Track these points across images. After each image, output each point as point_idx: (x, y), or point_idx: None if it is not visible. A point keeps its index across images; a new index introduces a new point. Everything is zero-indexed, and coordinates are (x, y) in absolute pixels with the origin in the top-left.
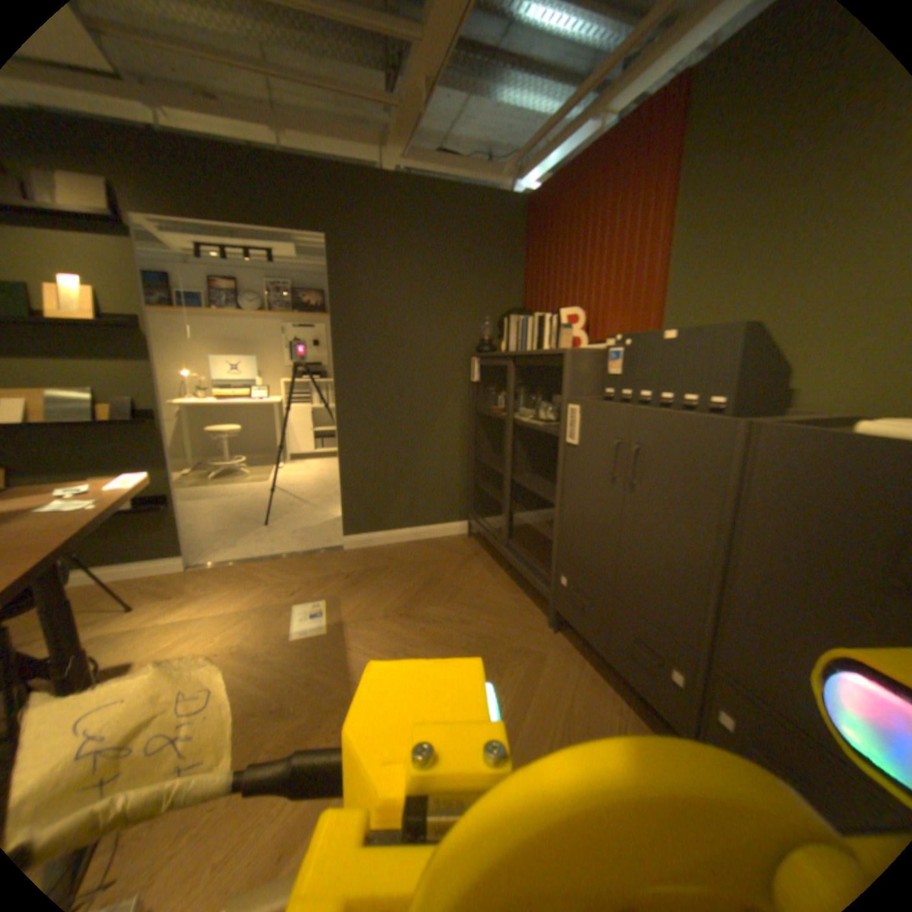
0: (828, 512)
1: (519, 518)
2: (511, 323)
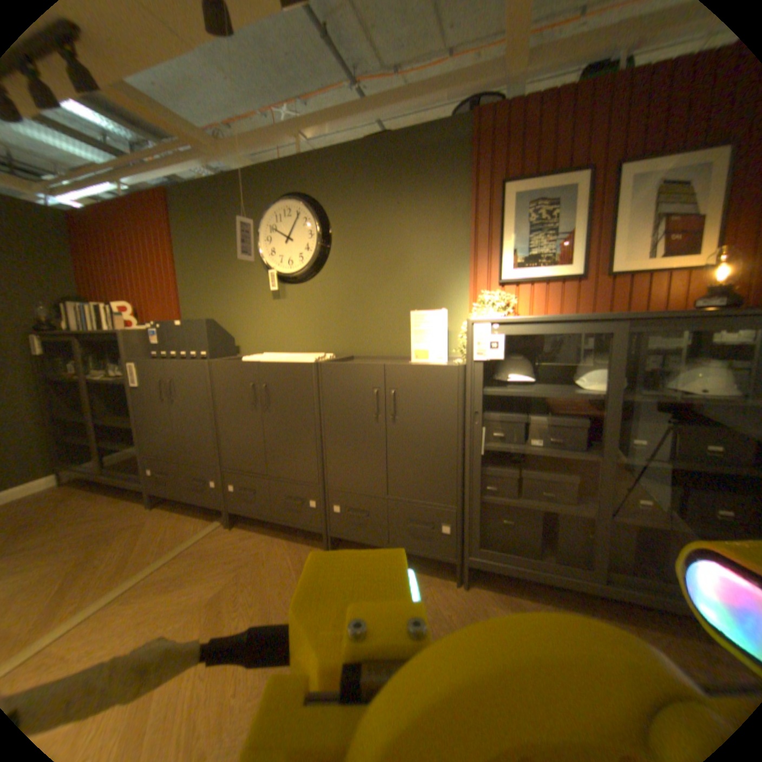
0: (235, 386)
1: (112, 455)
2: (68, 306)
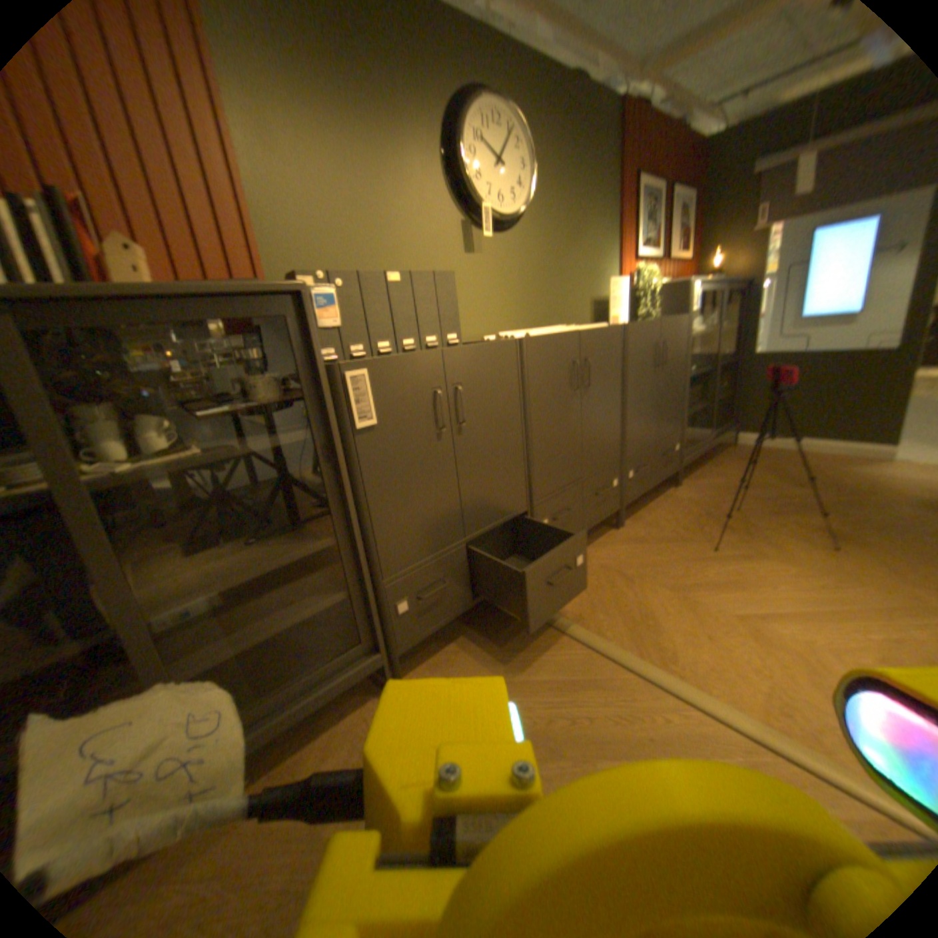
0: (554, 373)
1: None
2: None
